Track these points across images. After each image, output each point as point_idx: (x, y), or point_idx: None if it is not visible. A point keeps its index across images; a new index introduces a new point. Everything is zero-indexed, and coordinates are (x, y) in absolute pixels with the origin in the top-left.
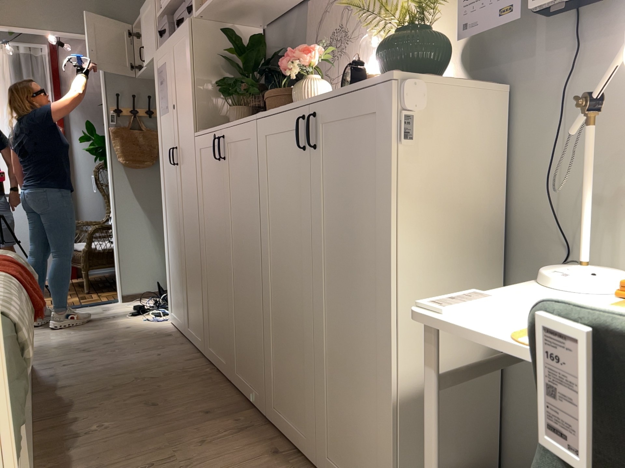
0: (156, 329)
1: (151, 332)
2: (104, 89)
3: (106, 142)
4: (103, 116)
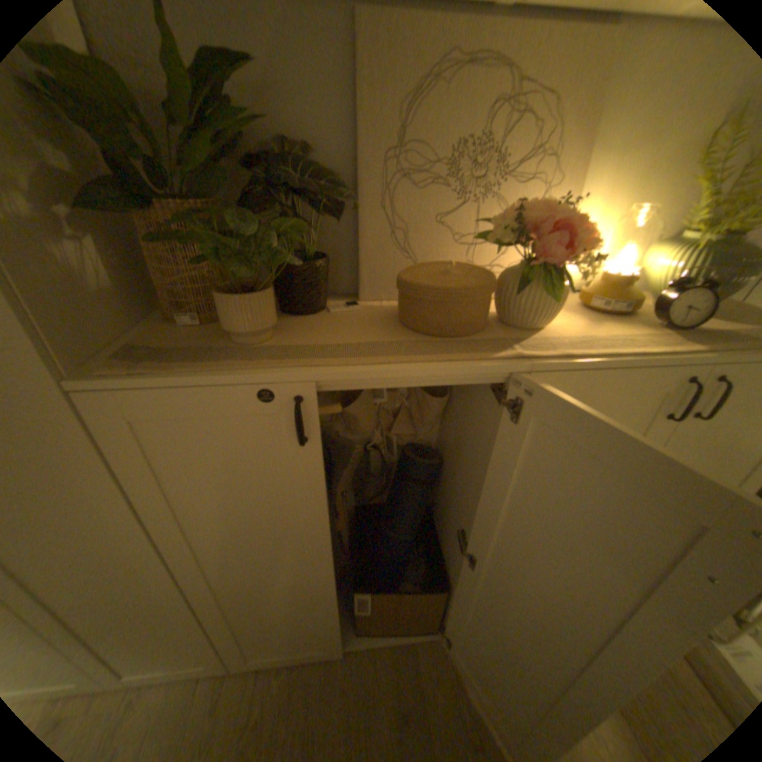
0: None
1: None
2: None
3: None
4: None
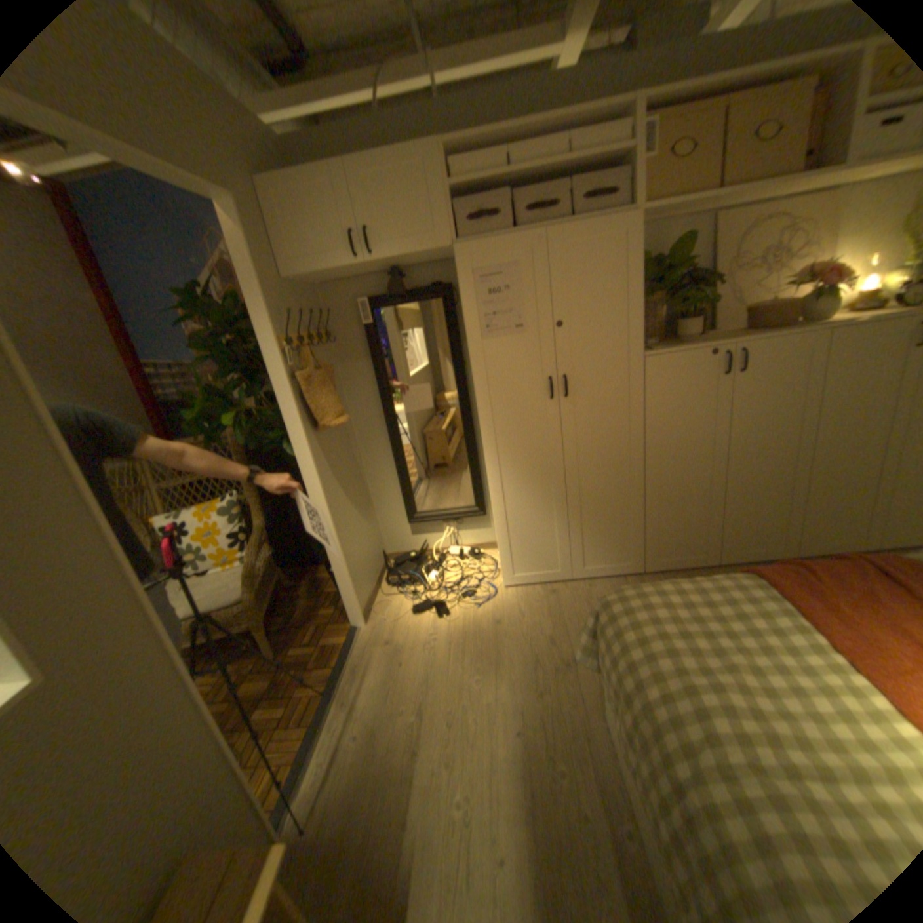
0: (524, 600)
1: (529, 605)
2: (265, 304)
3: (286, 400)
4: (263, 355)
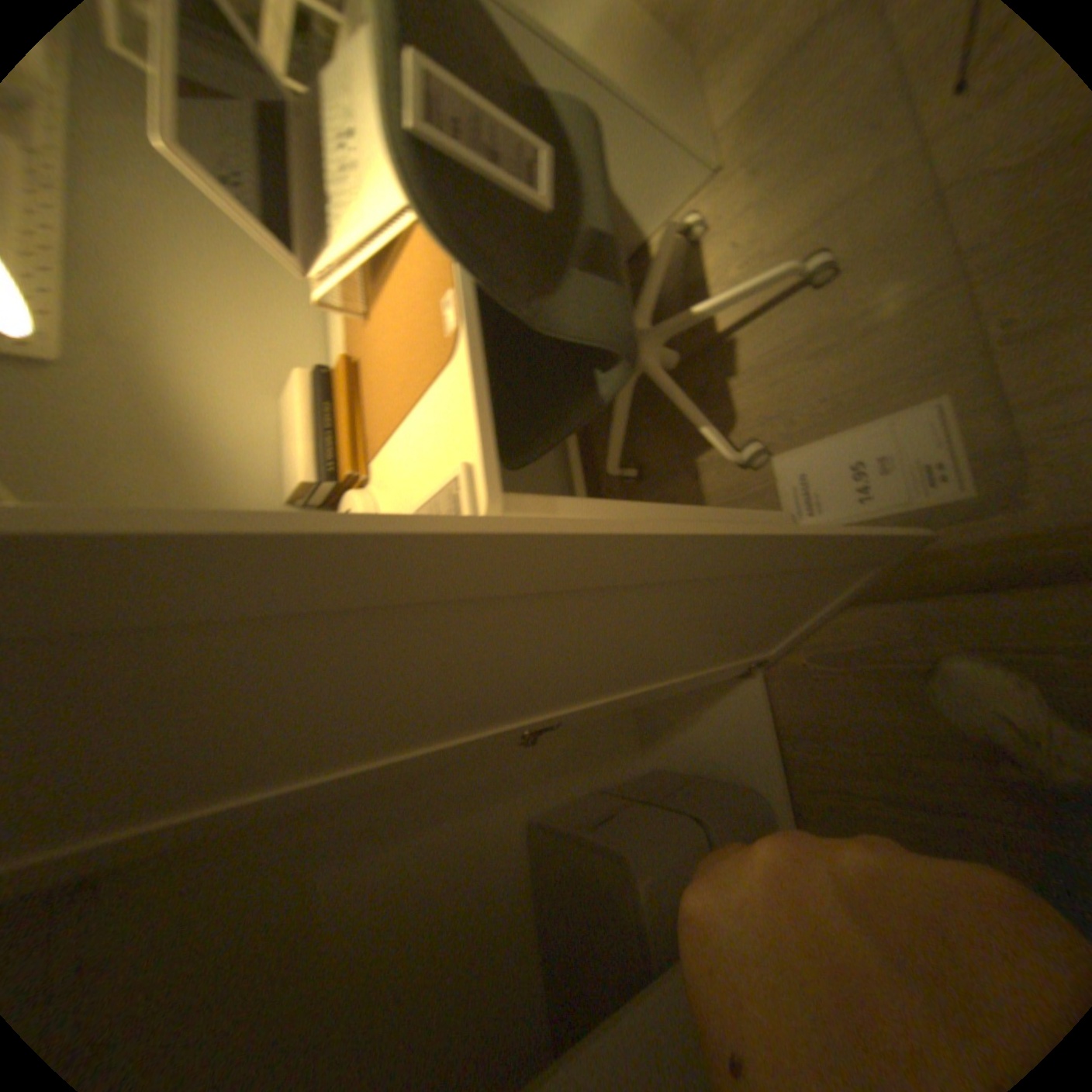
0: None
1: None
2: None
3: None
4: None
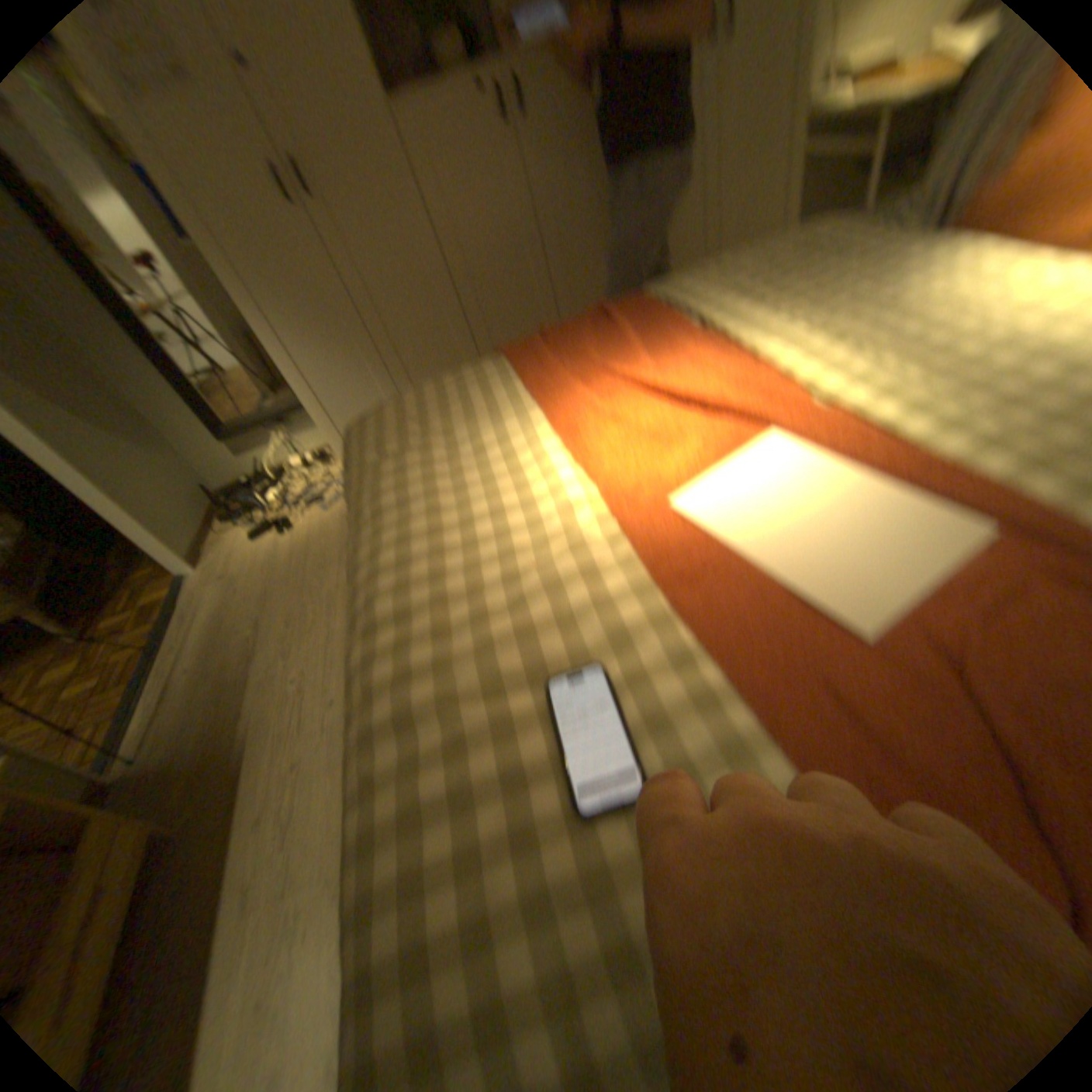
0: None
1: None
2: None
3: None
4: None
